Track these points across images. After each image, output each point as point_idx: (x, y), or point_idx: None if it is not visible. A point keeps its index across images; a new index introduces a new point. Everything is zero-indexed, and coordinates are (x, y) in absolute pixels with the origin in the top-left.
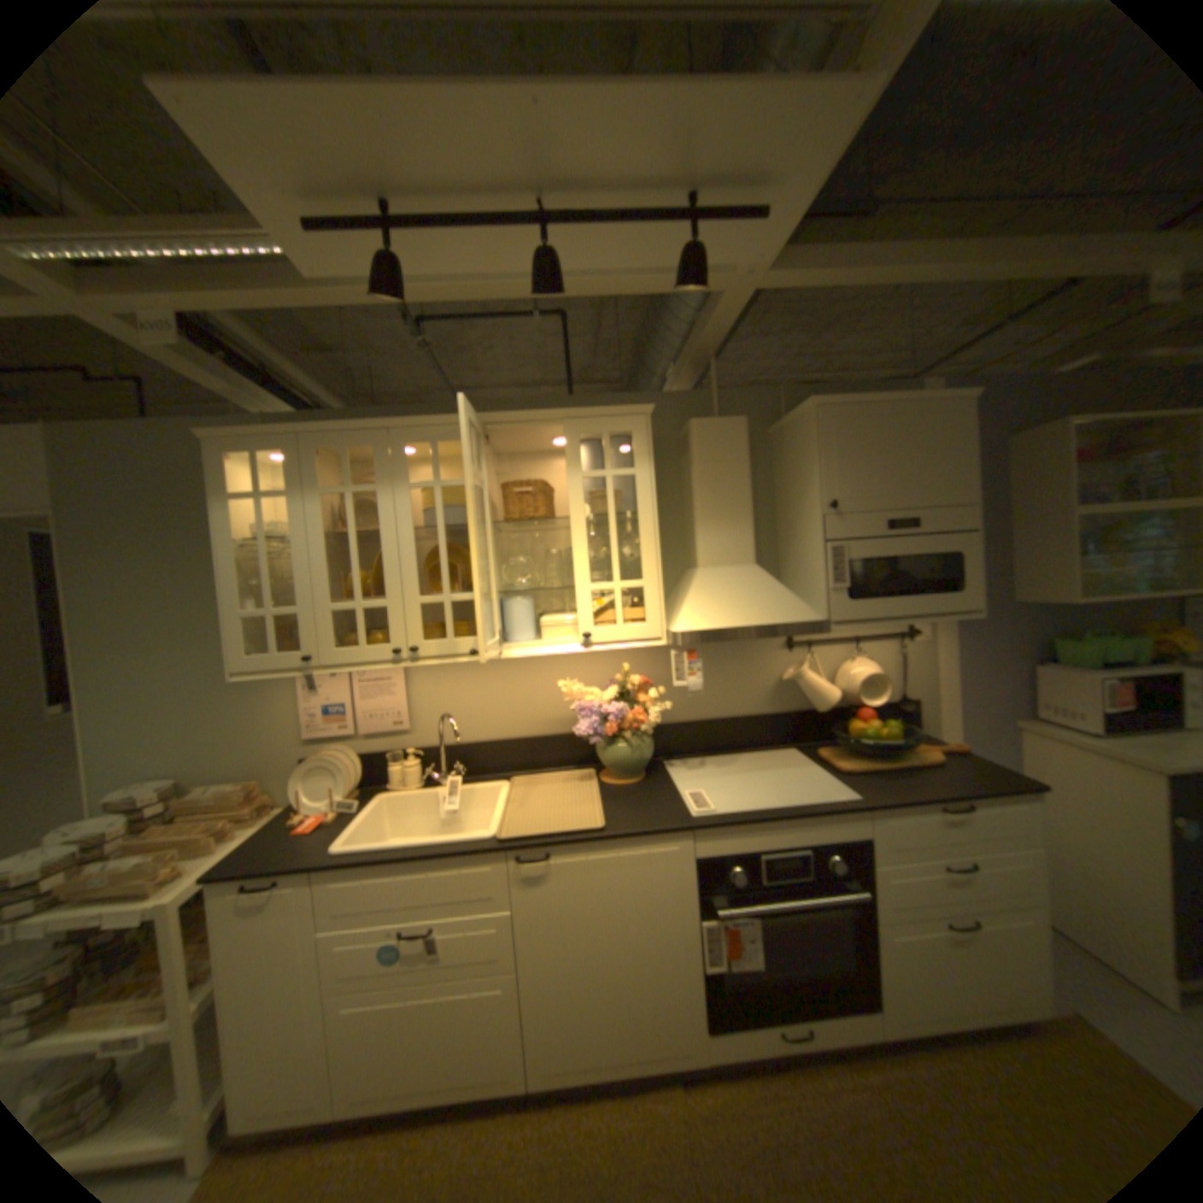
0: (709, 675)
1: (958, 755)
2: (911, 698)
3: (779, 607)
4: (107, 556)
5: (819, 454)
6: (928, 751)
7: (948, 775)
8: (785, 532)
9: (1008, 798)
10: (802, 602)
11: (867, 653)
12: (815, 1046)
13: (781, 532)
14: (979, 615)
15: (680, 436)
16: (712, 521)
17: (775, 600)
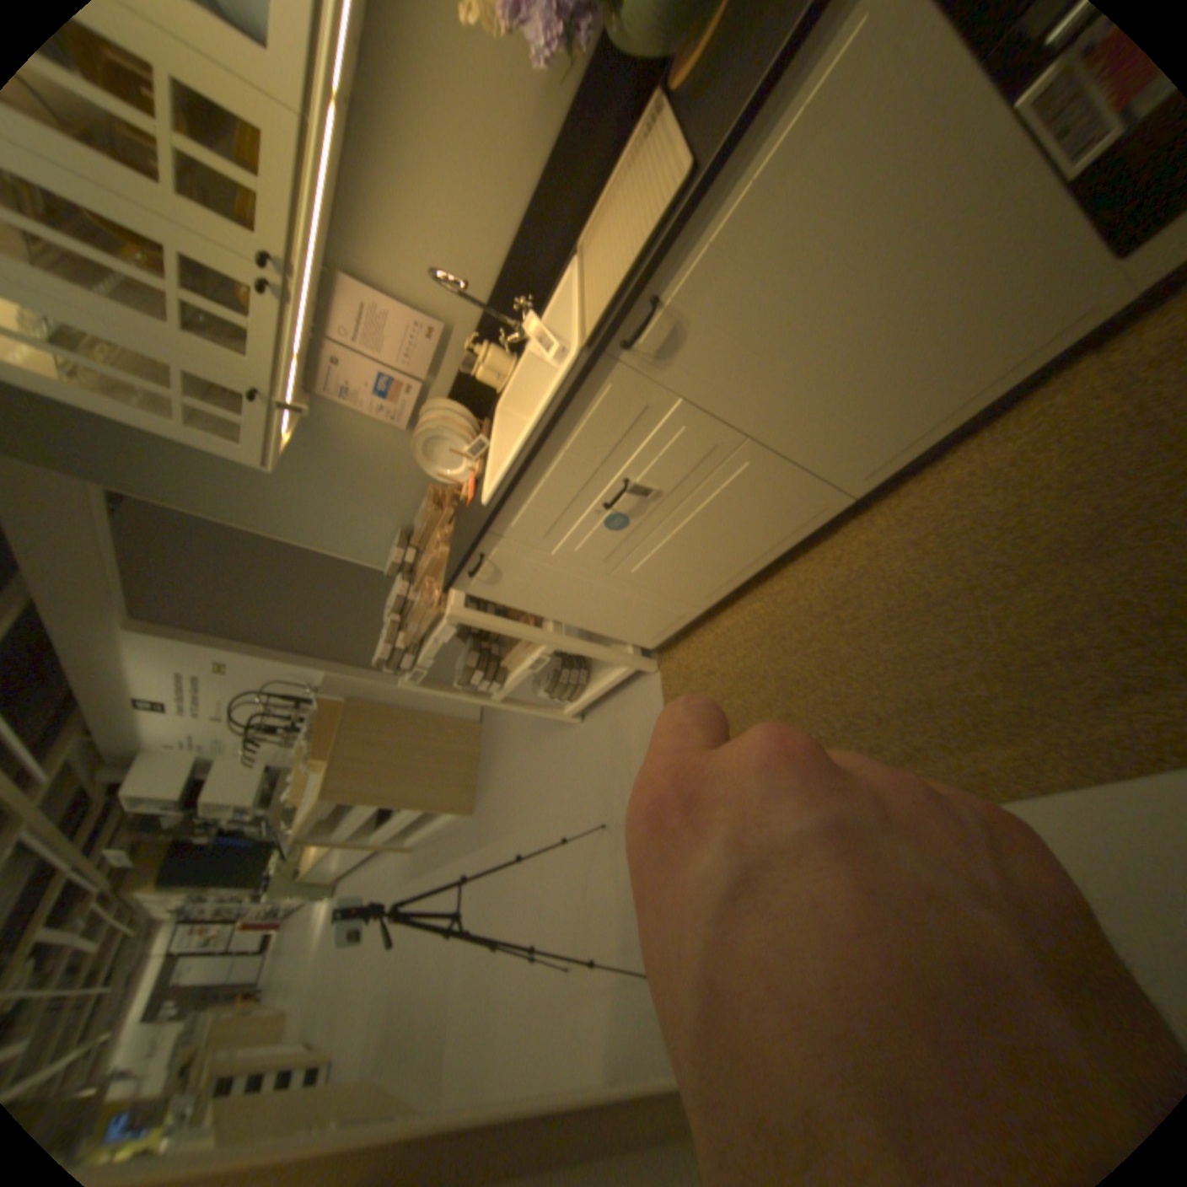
0: None
1: None
2: None
3: None
4: (147, 466)
5: None
6: None
7: None
8: None
9: None
10: None
11: None
12: None
13: None
14: None
15: None
16: None
17: None
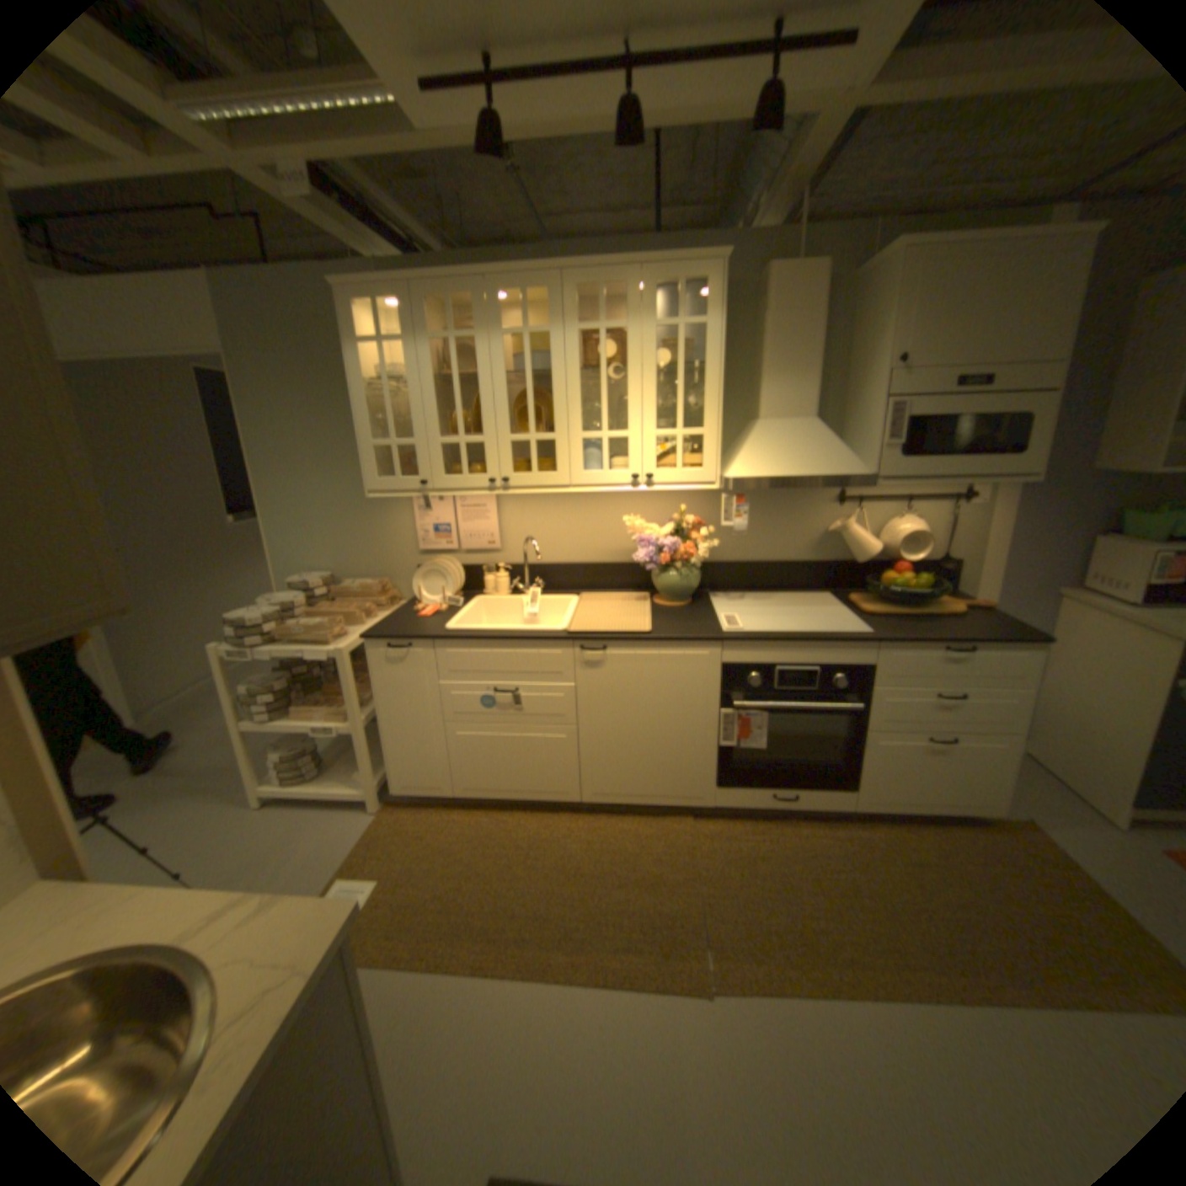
0: (759, 522)
1: (983, 609)
2: (954, 557)
3: (830, 460)
4: (263, 390)
5: (898, 302)
6: (956, 604)
7: (964, 623)
8: (854, 385)
9: (1011, 644)
10: (854, 456)
11: (917, 511)
12: (798, 806)
13: (851, 386)
14: (1036, 479)
15: (761, 279)
16: (779, 372)
17: (828, 453)
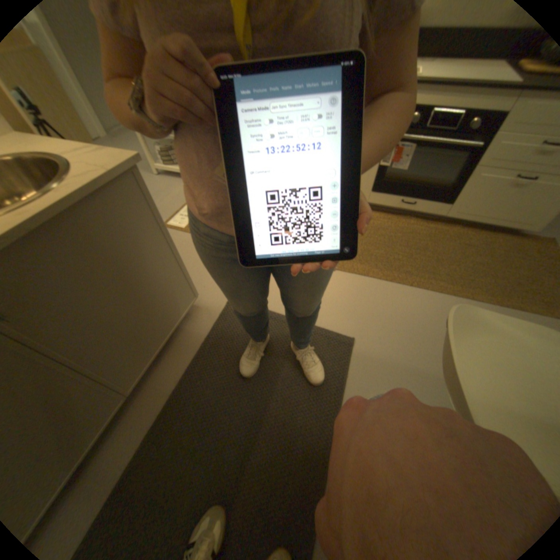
0: None
1: None
2: None
3: None
4: None
5: None
6: None
7: None
8: None
9: None
10: None
11: None
12: (414, 207)
13: None
14: None
15: None
16: None
17: None
